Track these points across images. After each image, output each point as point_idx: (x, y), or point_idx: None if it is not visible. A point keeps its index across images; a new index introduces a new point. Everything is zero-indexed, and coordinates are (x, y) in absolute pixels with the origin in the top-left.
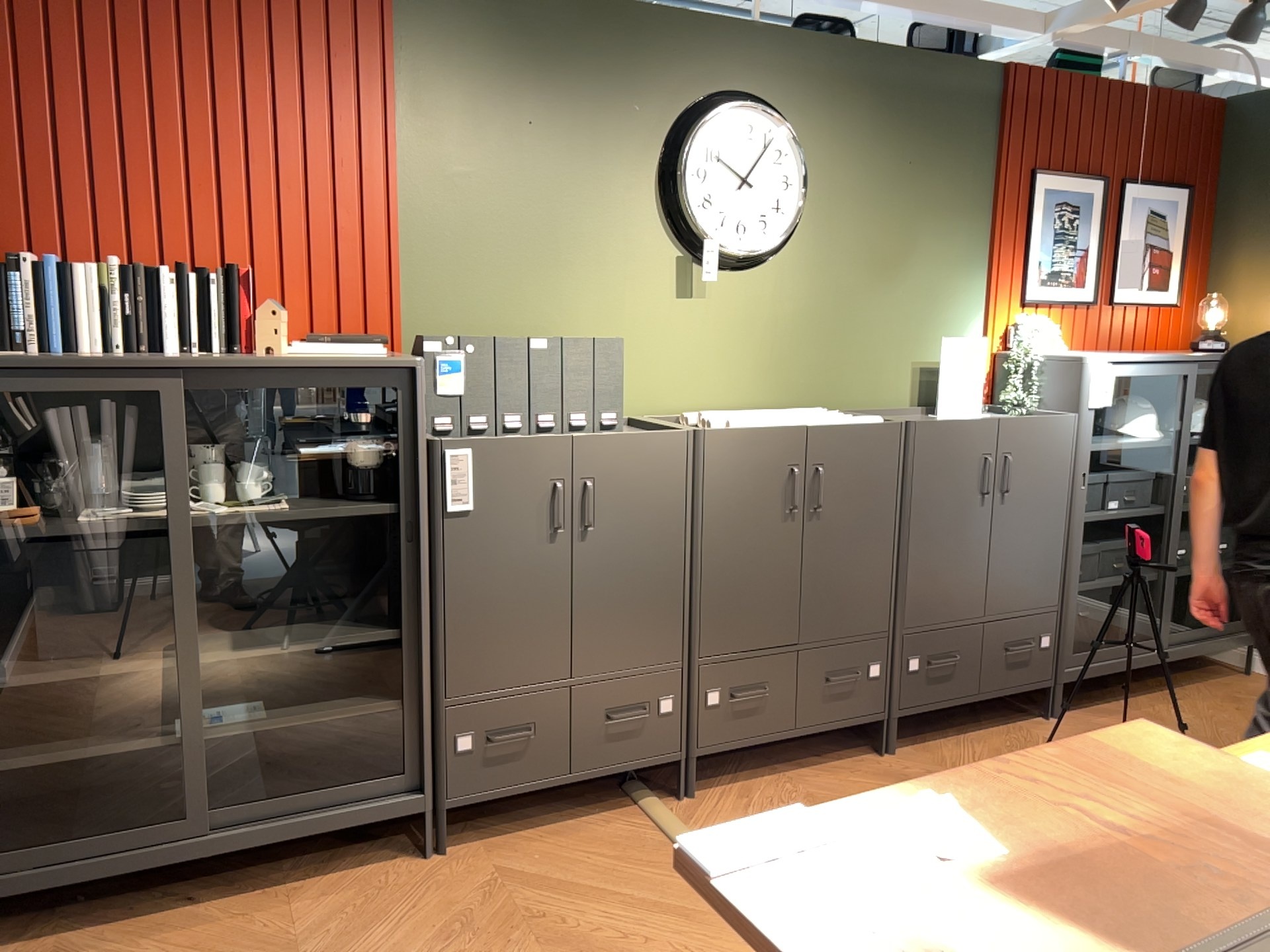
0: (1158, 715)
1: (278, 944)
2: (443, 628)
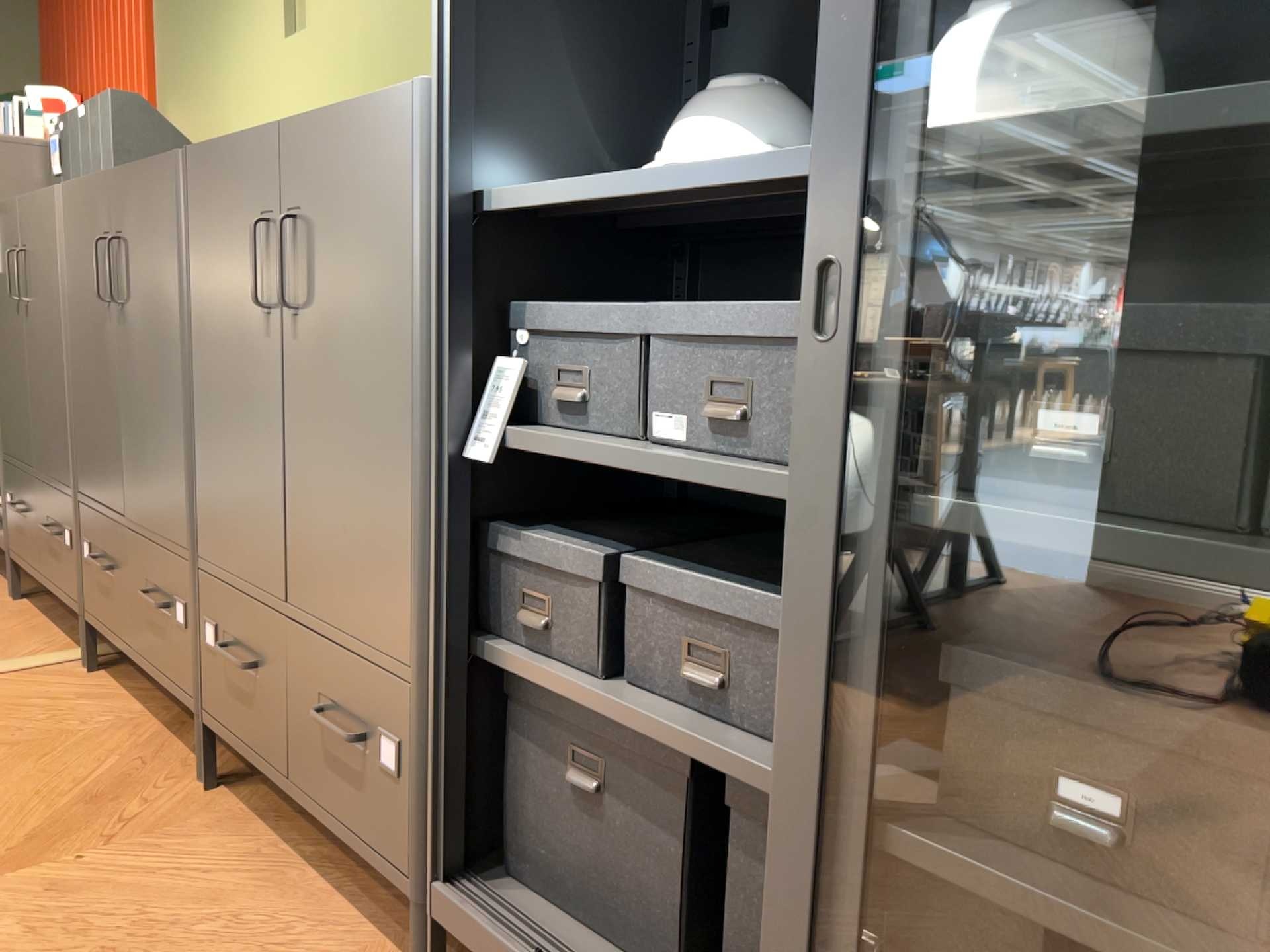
0: None
1: None
2: None
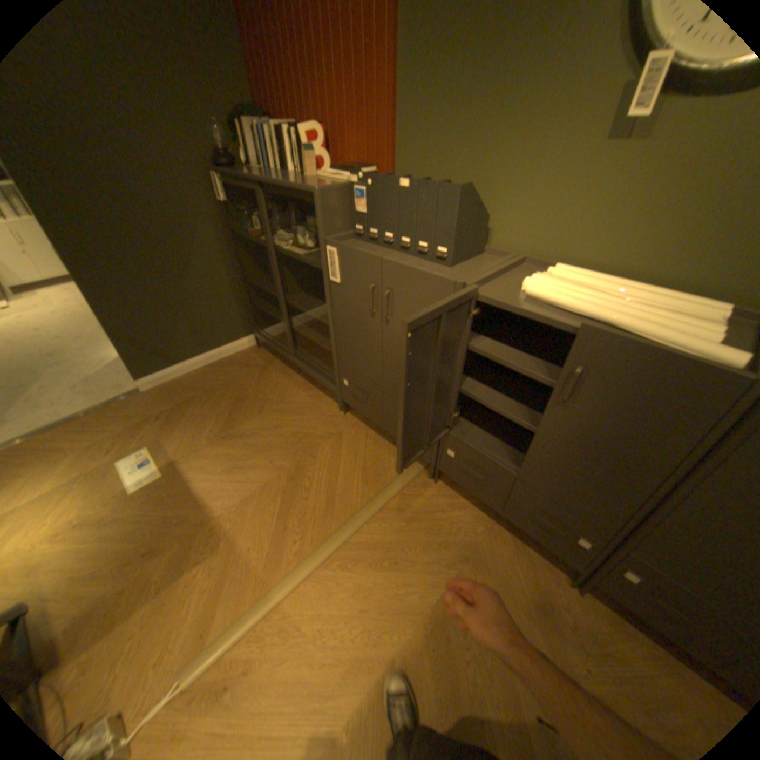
0: None
1: (283, 399)
2: (337, 333)
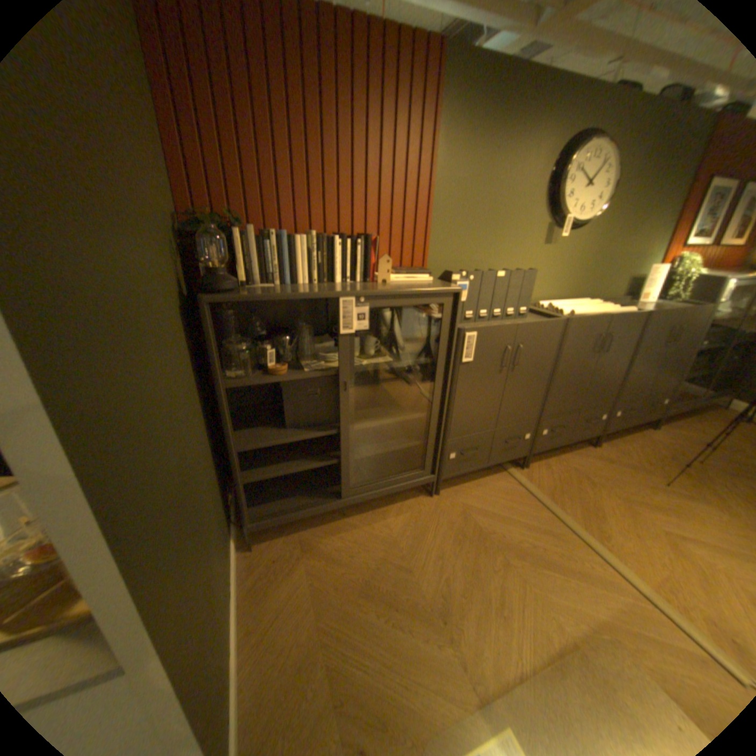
0: (699, 430)
1: (391, 543)
2: (452, 412)
